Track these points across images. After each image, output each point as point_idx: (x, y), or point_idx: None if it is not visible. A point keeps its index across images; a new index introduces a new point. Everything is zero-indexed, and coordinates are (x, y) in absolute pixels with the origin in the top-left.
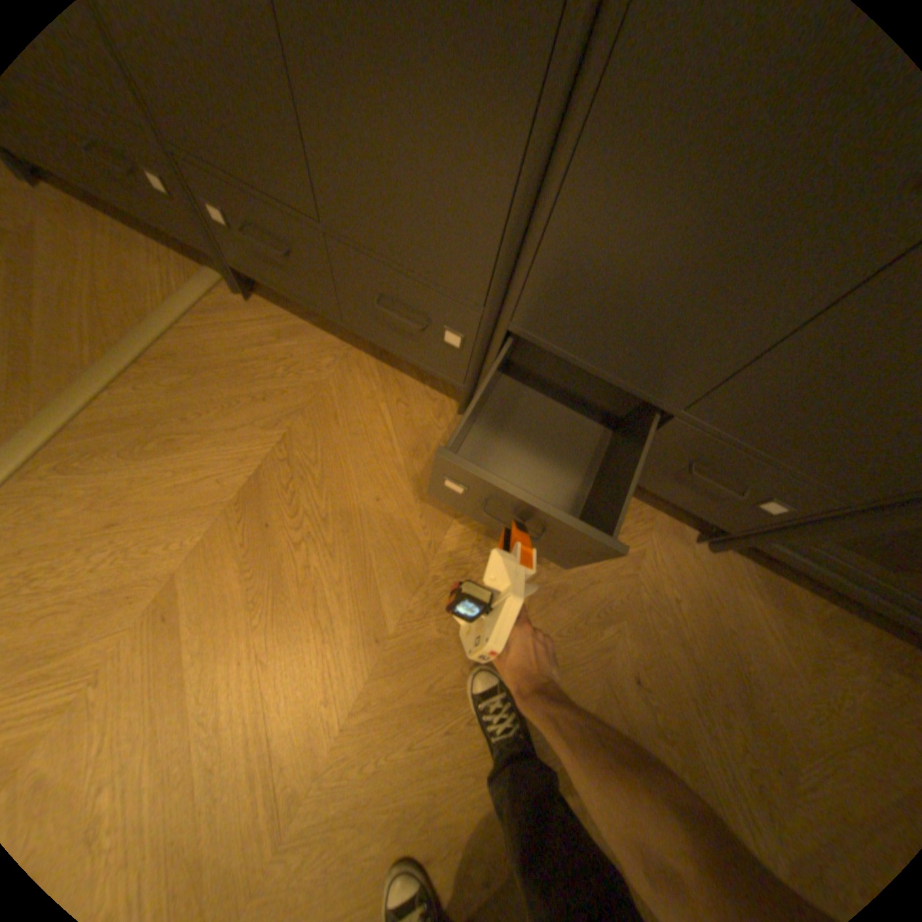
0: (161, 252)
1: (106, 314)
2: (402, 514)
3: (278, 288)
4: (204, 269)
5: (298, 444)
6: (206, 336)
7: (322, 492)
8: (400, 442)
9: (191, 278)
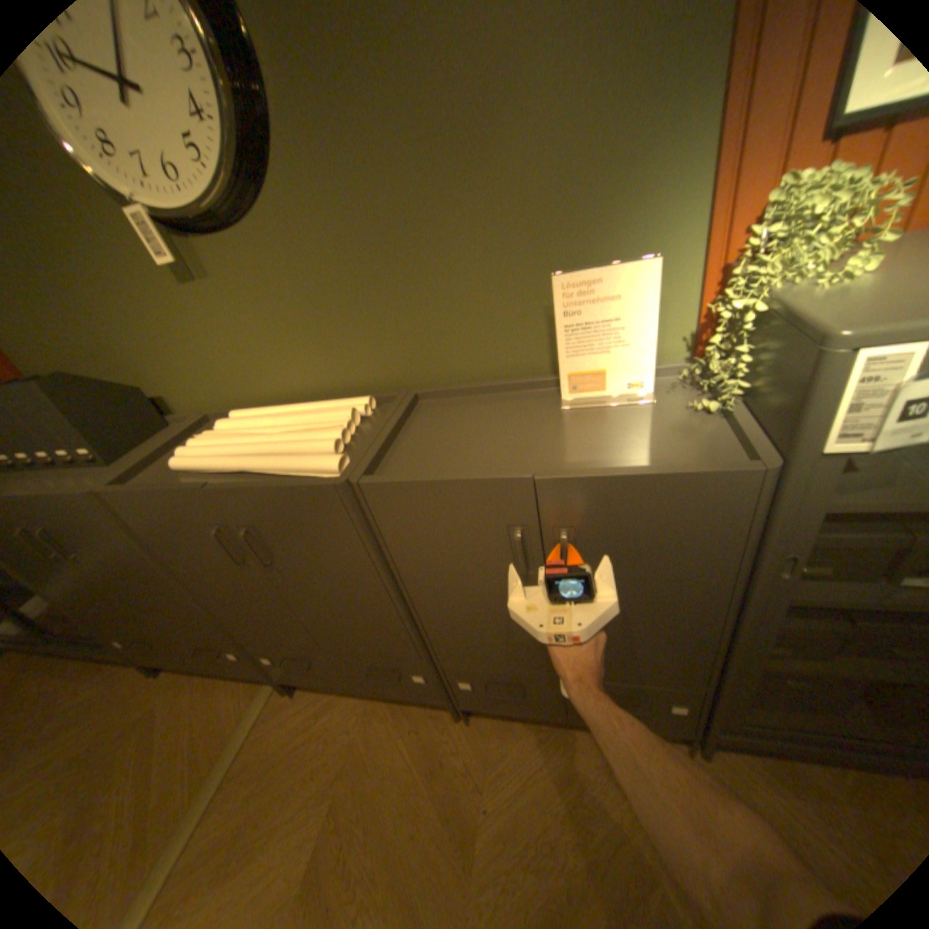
0: (233, 688)
1: (198, 755)
2: (433, 846)
3: (308, 686)
4: (261, 687)
5: (340, 810)
6: (266, 741)
7: (365, 852)
8: (418, 771)
9: (253, 698)
